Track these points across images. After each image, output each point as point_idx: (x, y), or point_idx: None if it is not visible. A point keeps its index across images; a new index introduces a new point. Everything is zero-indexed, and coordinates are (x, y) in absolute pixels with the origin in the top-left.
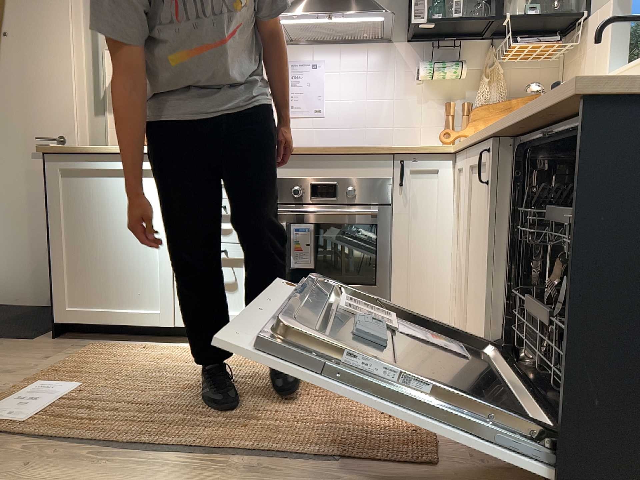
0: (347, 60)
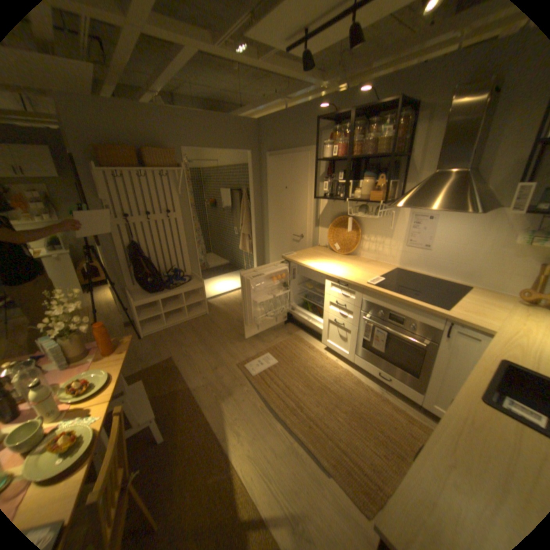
0: (458, 216)
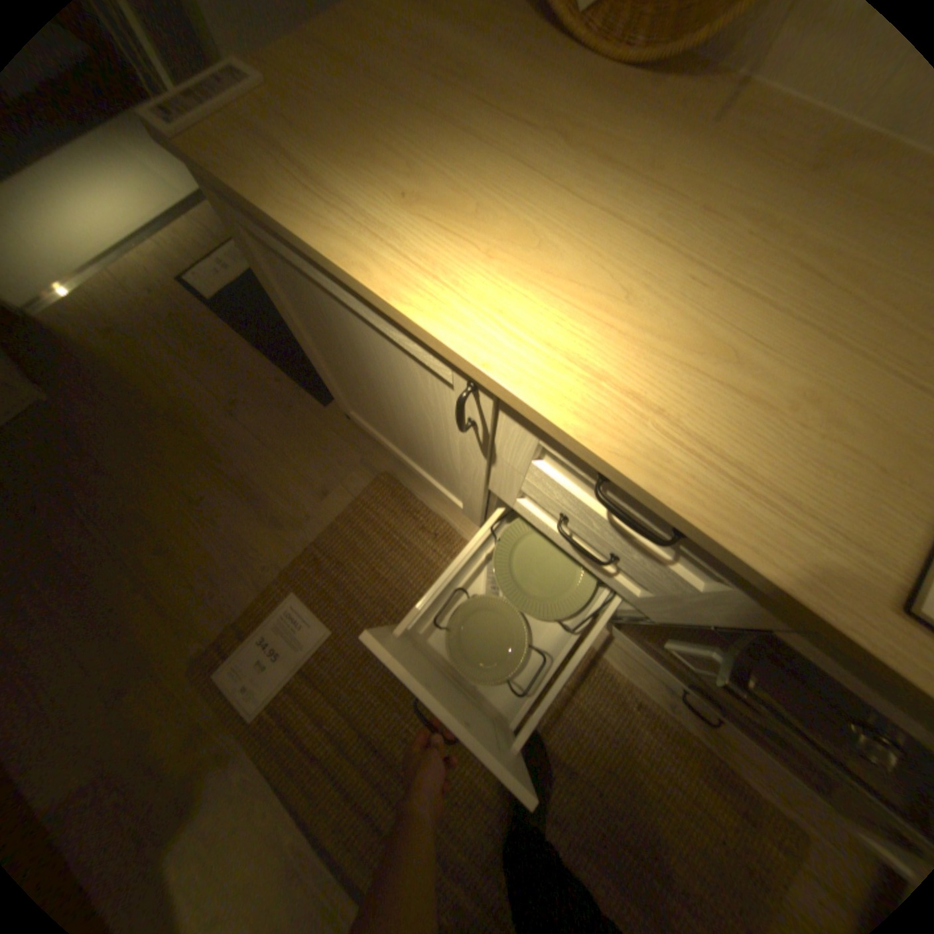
0: None
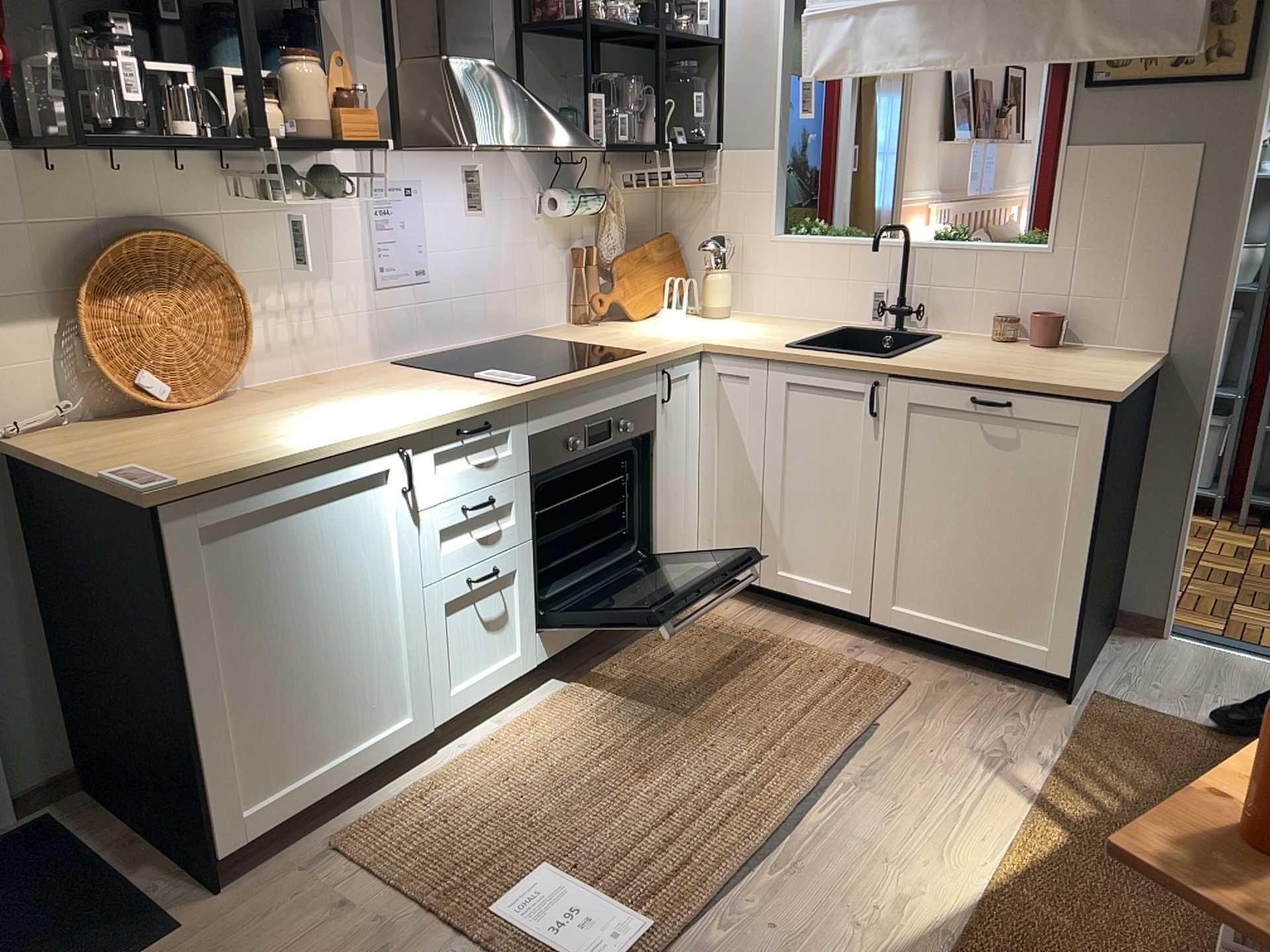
0: (453, 180)
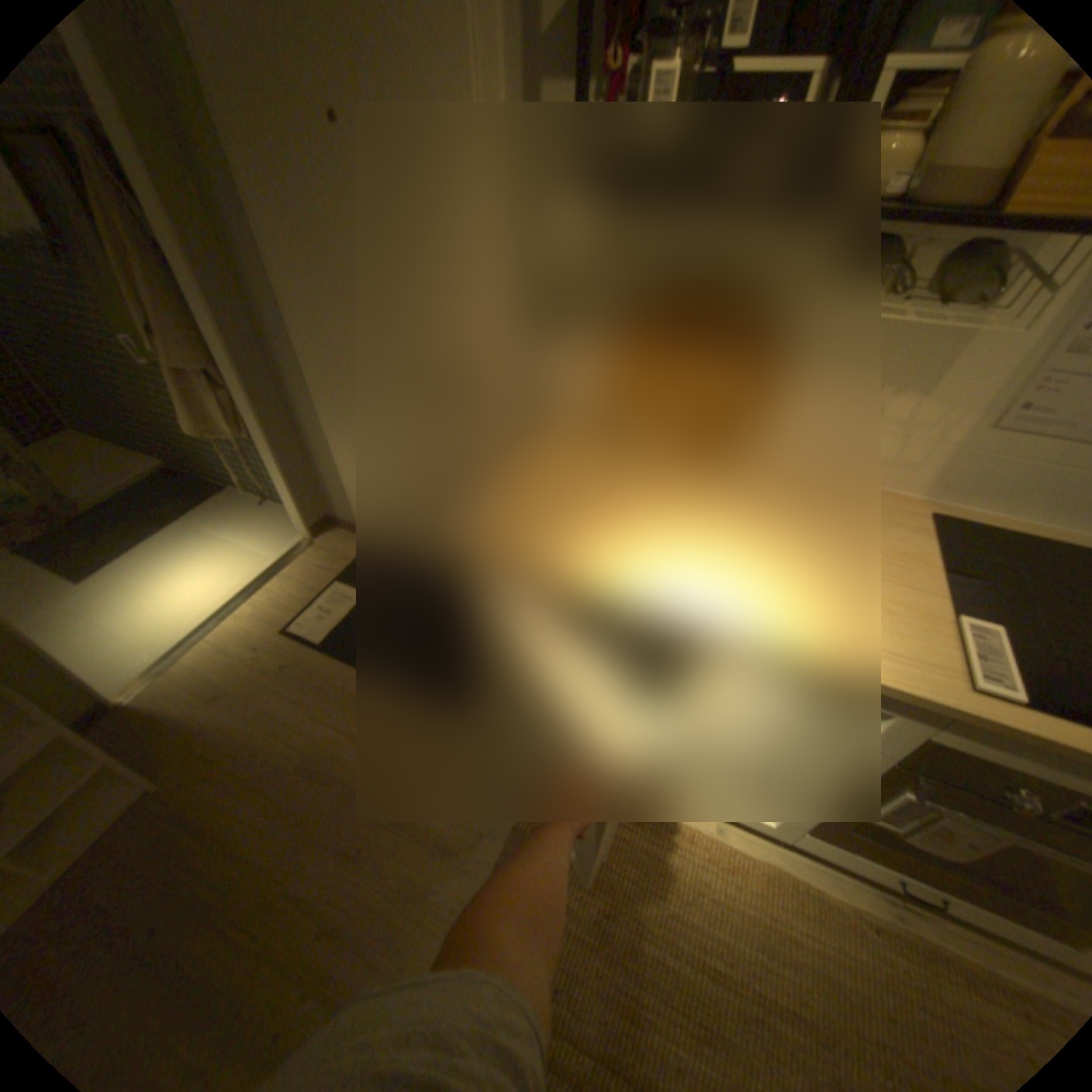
0: None
